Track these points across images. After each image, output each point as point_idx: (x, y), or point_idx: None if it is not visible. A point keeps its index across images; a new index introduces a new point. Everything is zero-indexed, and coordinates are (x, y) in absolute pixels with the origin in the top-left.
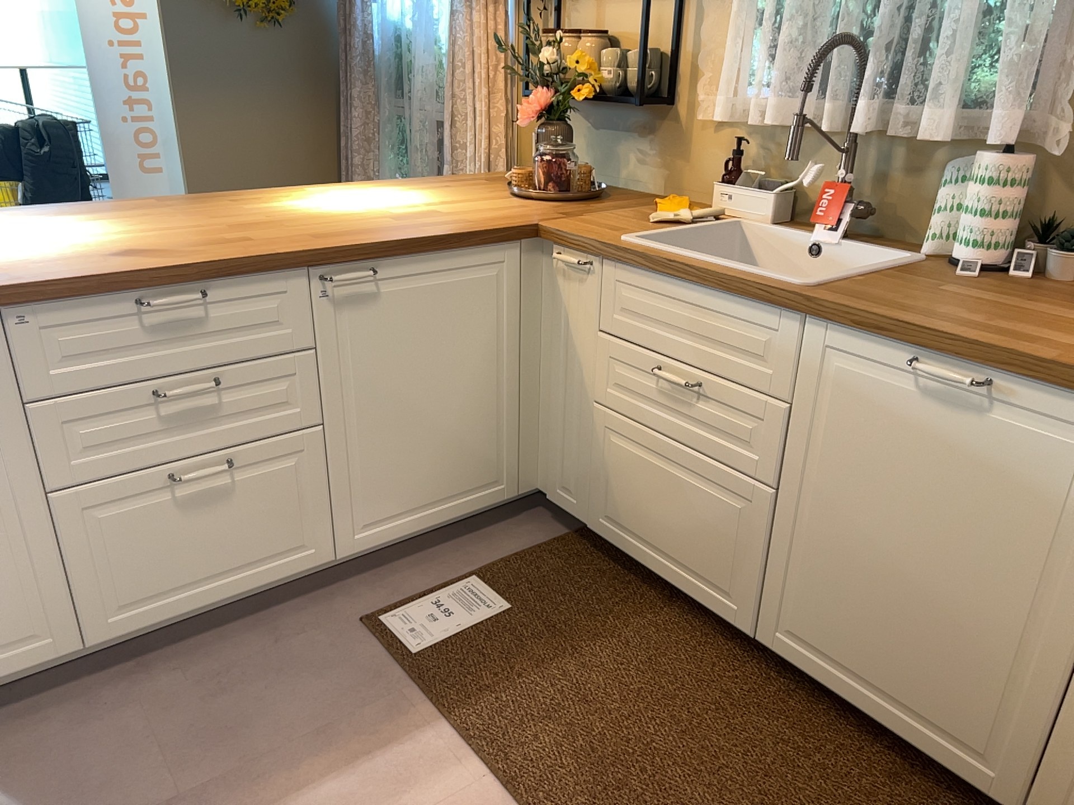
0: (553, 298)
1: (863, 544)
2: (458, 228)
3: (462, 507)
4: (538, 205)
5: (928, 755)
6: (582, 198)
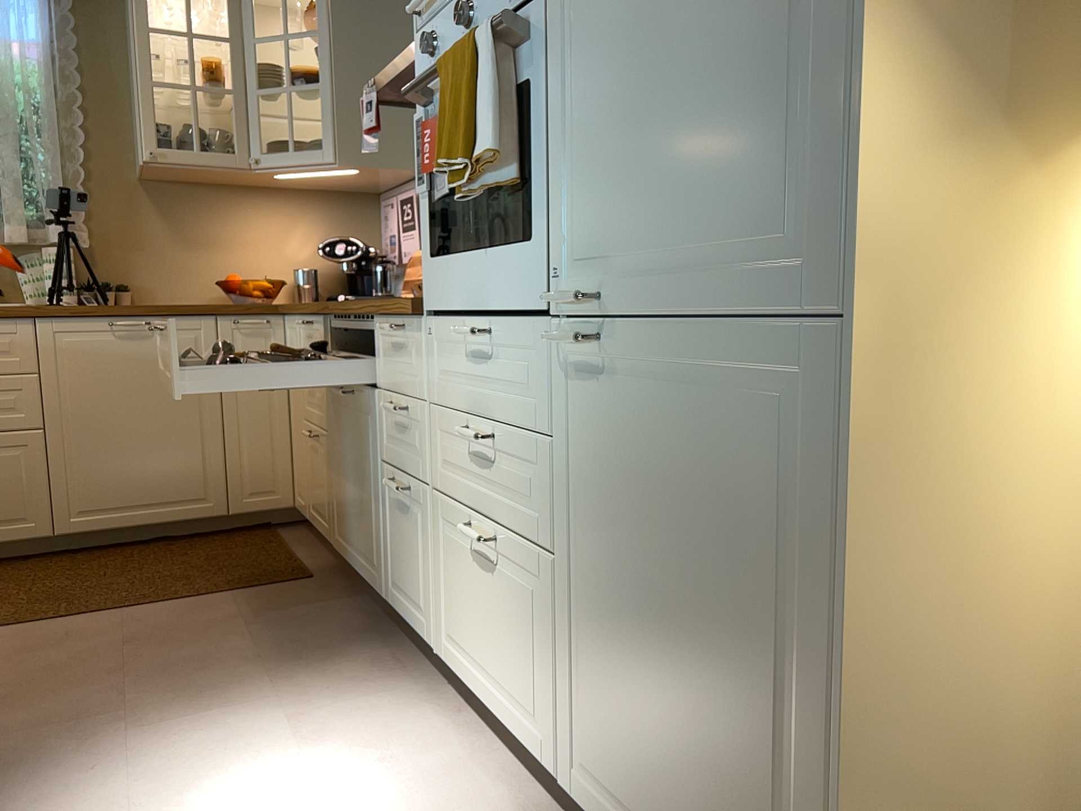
0: None
1: (110, 430)
2: None
3: None
4: None
5: (180, 520)
6: None
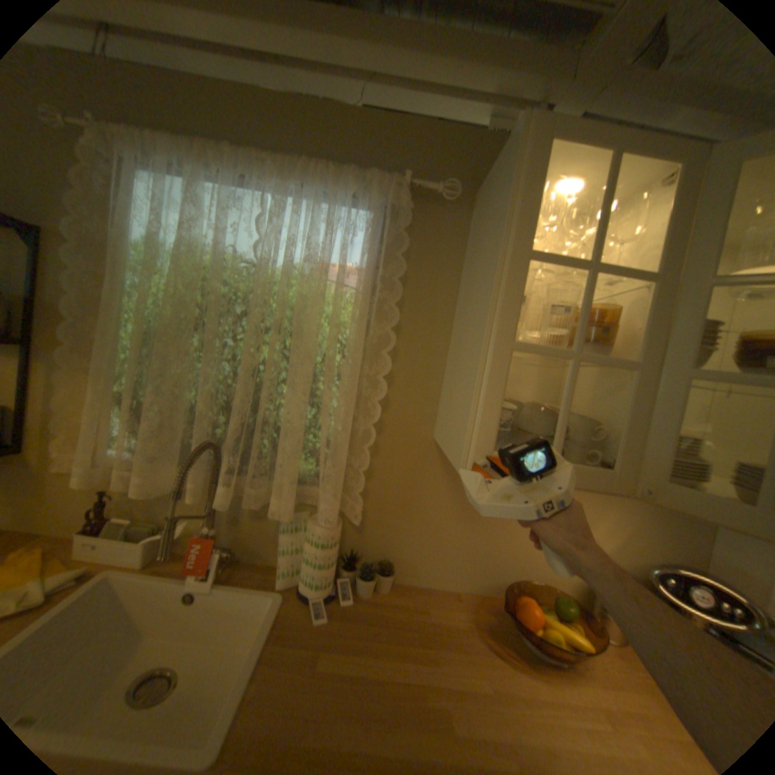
0: None
1: None
2: None
3: None
4: None
5: None
6: None
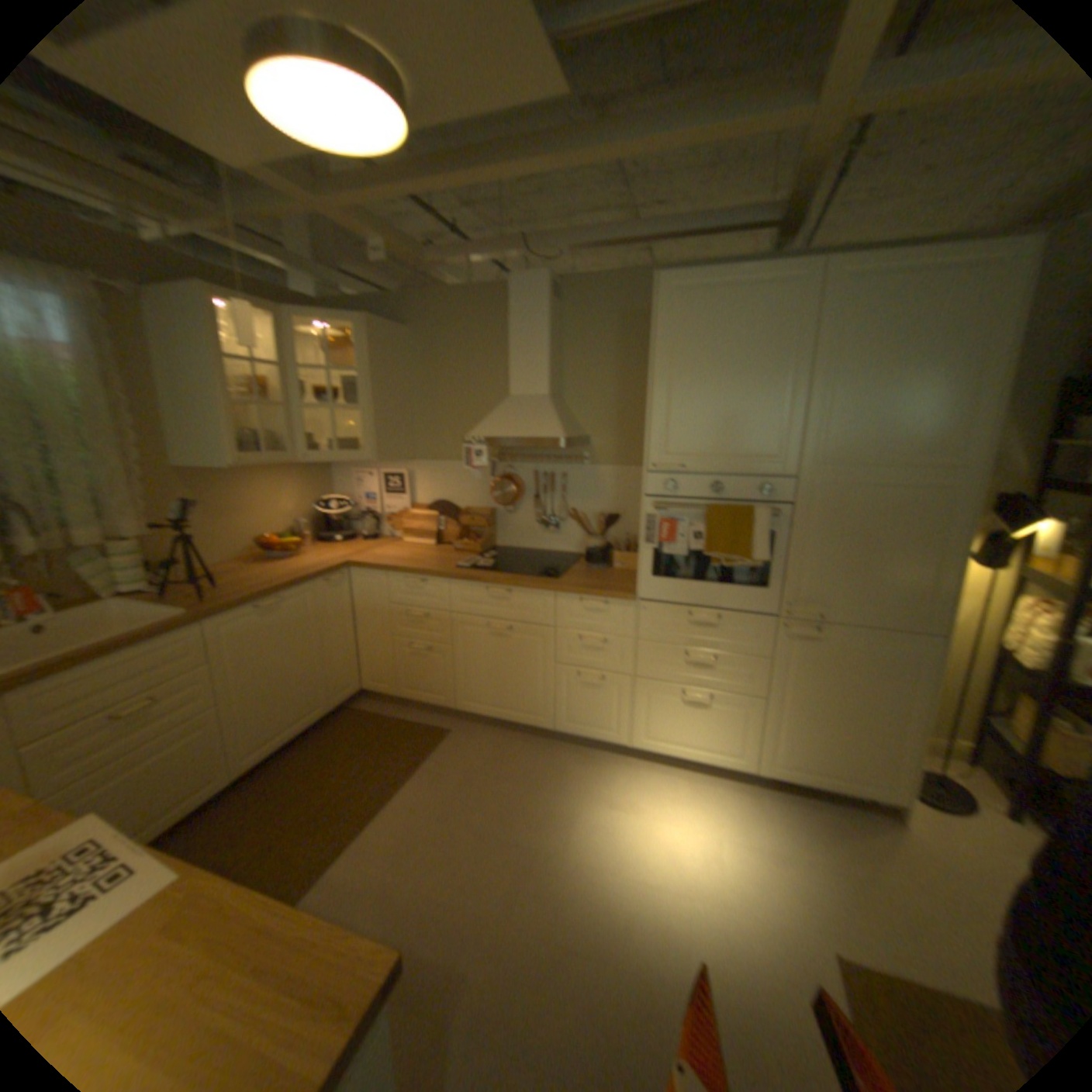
0: None
1: (263, 688)
2: None
3: None
4: None
5: (307, 731)
6: None
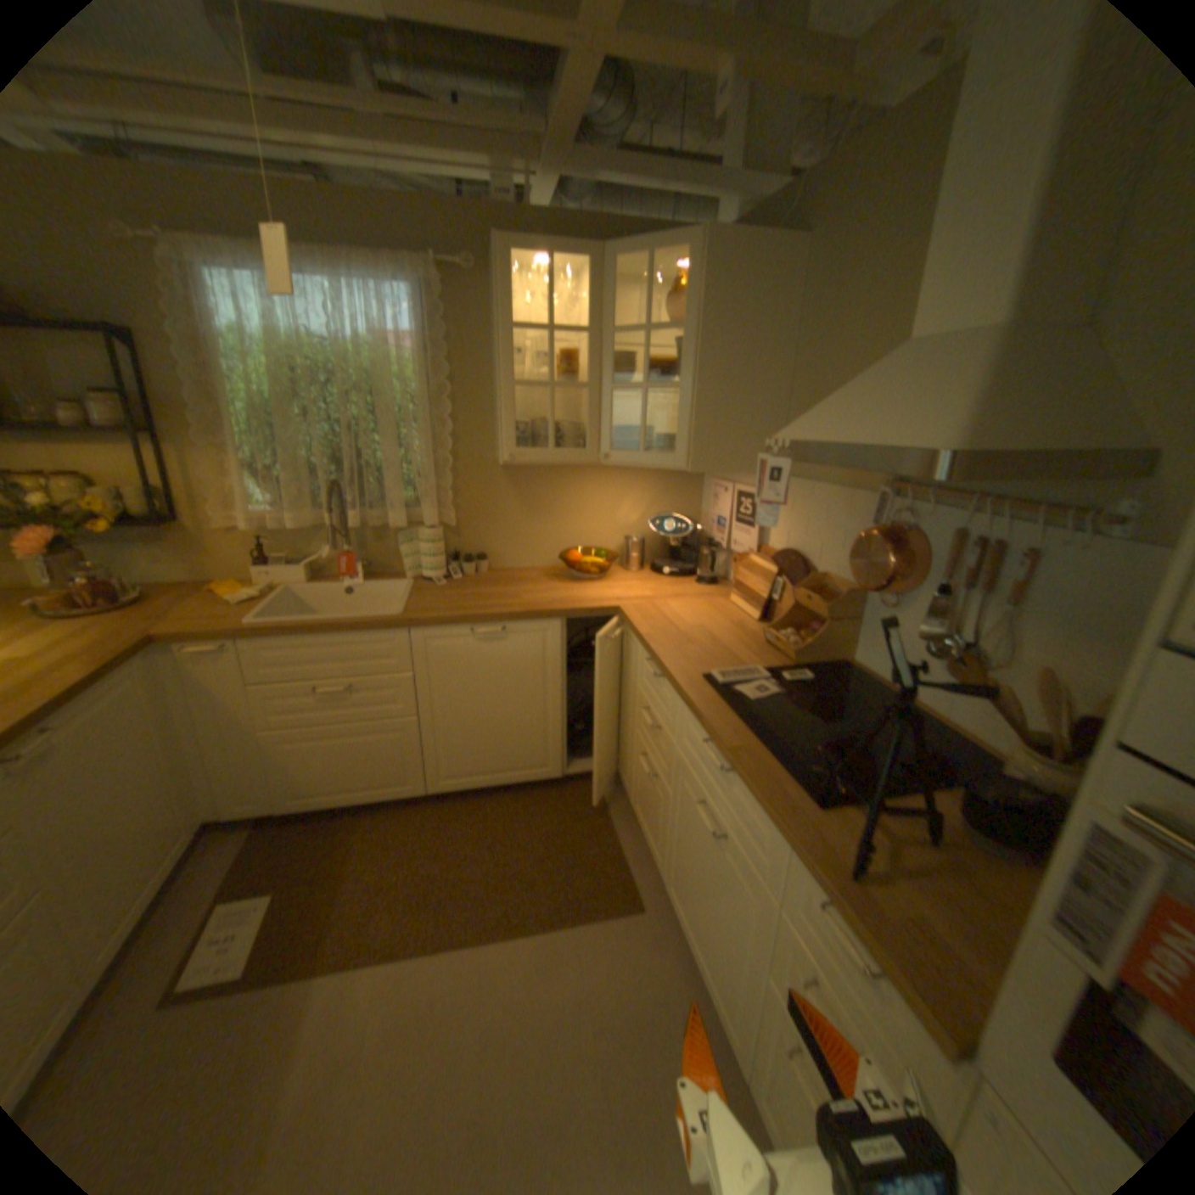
0: (179, 681)
1: (470, 715)
2: (89, 662)
3: (164, 872)
4: (100, 619)
5: (524, 781)
6: (132, 601)
